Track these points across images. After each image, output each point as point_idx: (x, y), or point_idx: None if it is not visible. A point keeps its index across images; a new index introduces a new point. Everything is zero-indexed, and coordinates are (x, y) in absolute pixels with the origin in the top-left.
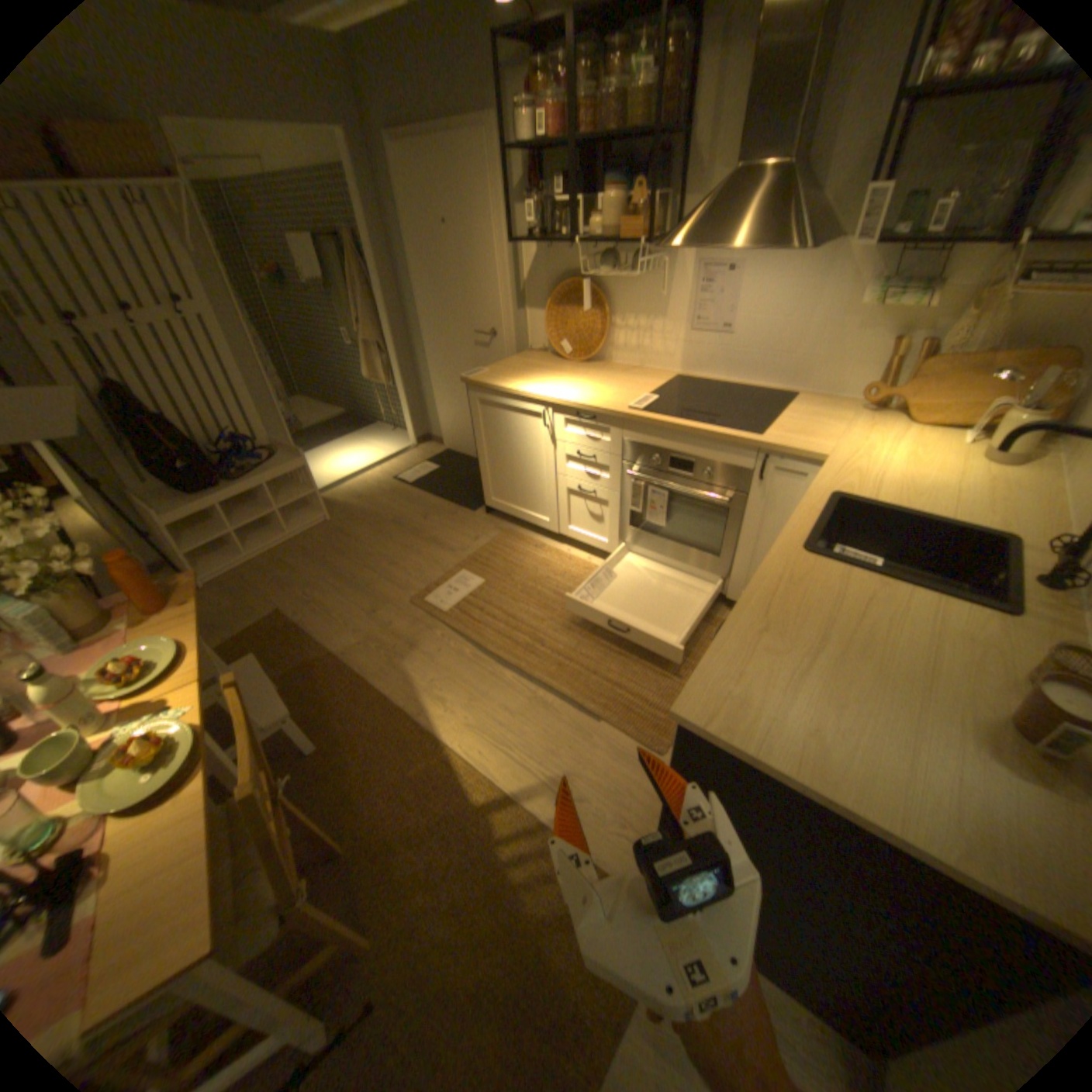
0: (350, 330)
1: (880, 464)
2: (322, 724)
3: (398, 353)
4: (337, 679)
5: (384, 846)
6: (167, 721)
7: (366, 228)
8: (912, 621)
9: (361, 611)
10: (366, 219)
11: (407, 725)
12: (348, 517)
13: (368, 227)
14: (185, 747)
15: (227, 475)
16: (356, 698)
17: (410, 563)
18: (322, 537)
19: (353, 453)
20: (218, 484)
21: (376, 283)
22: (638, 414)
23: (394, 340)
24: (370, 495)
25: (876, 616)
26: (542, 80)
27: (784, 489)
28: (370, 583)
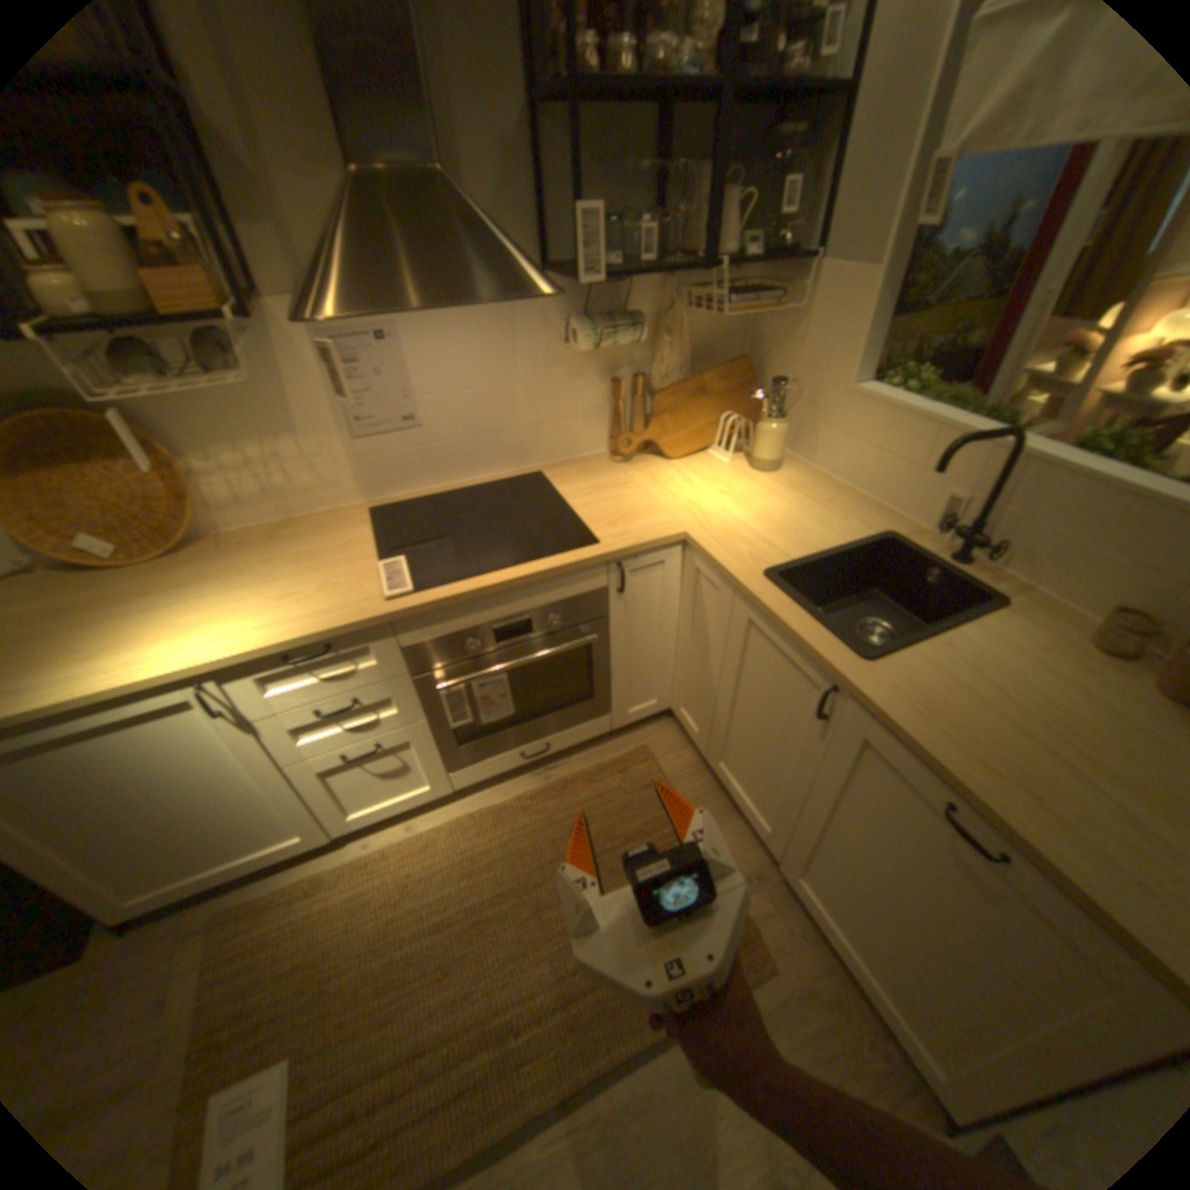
0: None
1: (722, 516)
2: None
3: None
4: None
5: None
6: None
7: None
8: (1009, 665)
9: None
10: None
11: None
12: None
13: None
14: None
15: None
16: None
17: None
18: None
19: None
20: None
21: None
22: (415, 600)
23: None
24: None
25: (1001, 684)
26: None
27: (642, 586)
28: None
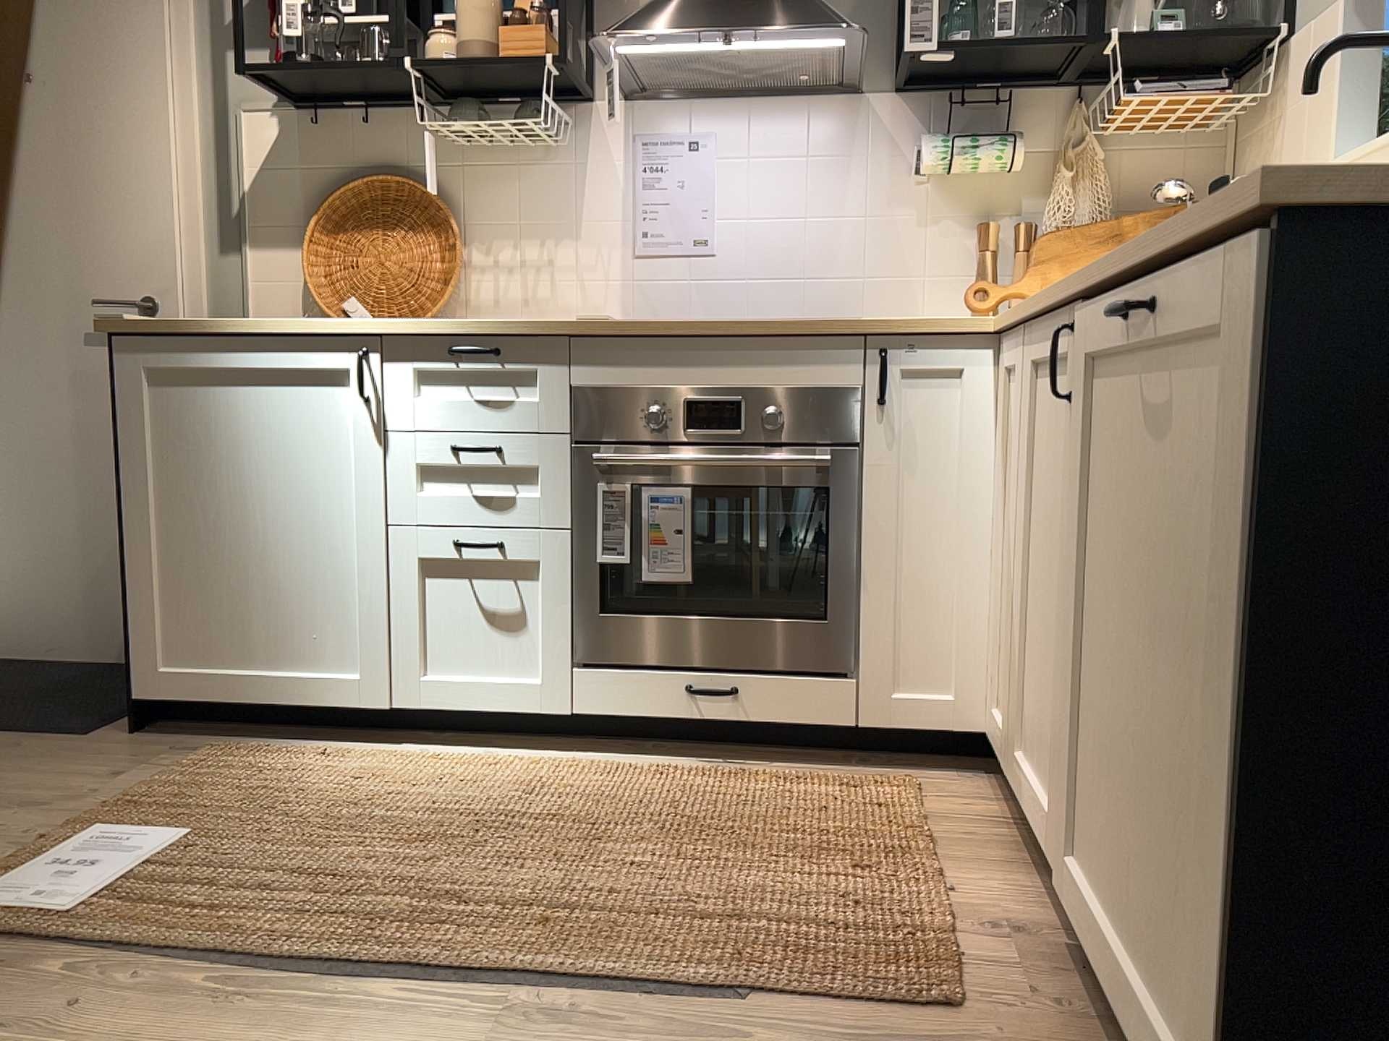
0: None
1: None
2: None
3: None
4: None
5: None
6: None
7: None
8: None
9: None
10: None
11: None
12: None
13: None
14: None
15: None
16: None
17: None
18: None
19: None
20: None
21: None
22: (605, 320)
23: None
24: None
25: None
26: None
27: (929, 414)
28: None
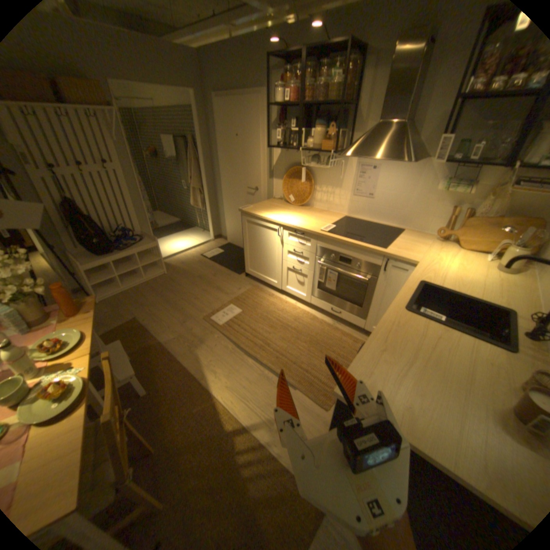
0: (187, 182)
1: (444, 268)
2: (151, 380)
3: (209, 194)
4: (161, 356)
5: (176, 450)
6: (71, 374)
7: (200, 135)
8: (460, 351)
9: (177, 321)
10: (200, 131)
11: (195, 384)
12: (176, 272)
13: (201, 135)
14: (78, 389)
15: (118, 247)
16: (170, 367)
17: (205, 298)
18: (162, 282)
19: (182, 241)
20: (113, 251)
21: (202, 161)
22: (325, 234)
23: (208, 188)
24: (188, 262)
25: (442, 347)
26: (289, 76)
27: (396, 276)
28: (184, 307)
